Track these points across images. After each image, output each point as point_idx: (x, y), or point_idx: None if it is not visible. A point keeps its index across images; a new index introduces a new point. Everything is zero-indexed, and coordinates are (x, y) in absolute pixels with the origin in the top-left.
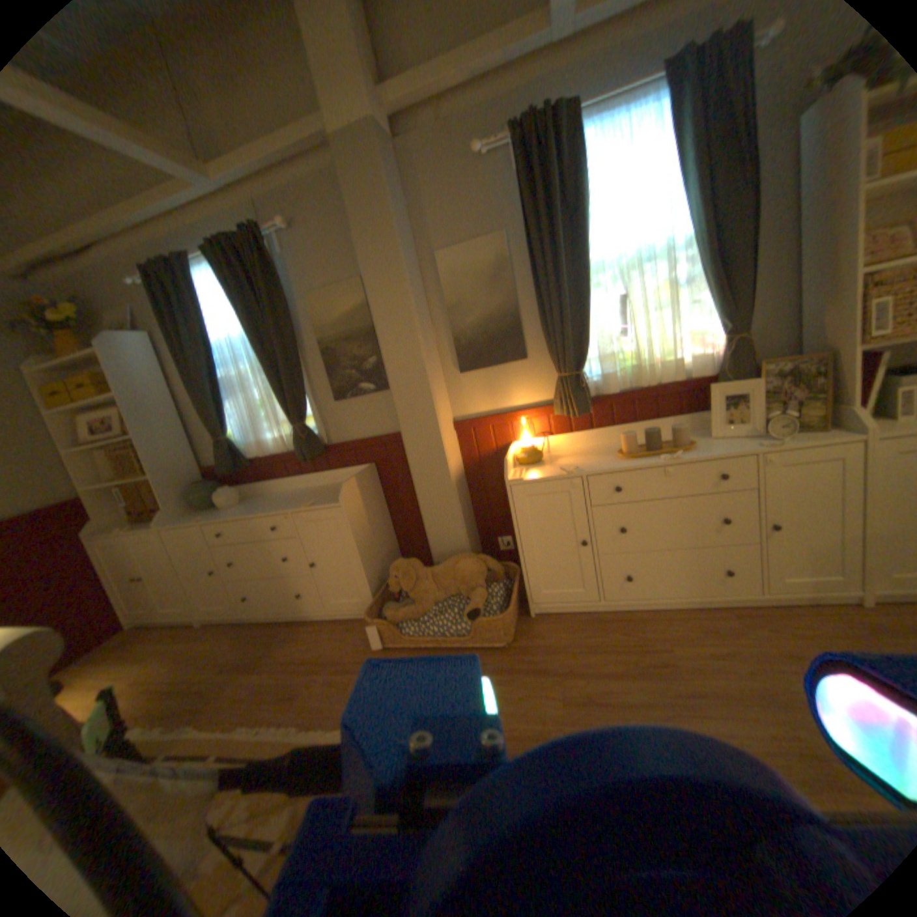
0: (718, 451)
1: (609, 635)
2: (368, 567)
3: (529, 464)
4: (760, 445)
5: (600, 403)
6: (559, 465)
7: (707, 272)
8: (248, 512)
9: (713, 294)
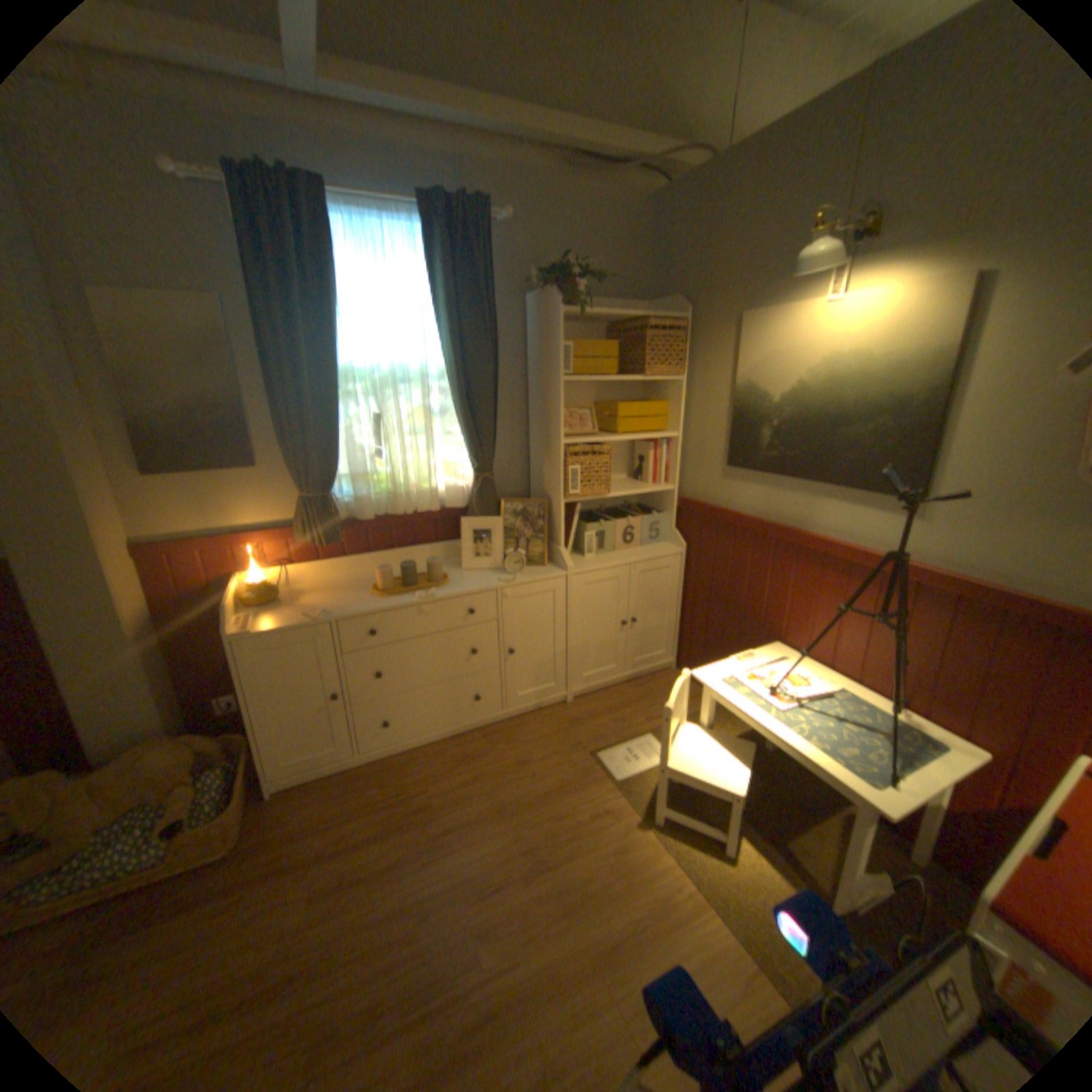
0: (466, 589)
1: (364, 795)
2: None
3: (260, 607)
4: (498, 581)
5: (353, 530)
6: (301, 608)
7: (457, 412)
8: None
9: (463, 434)
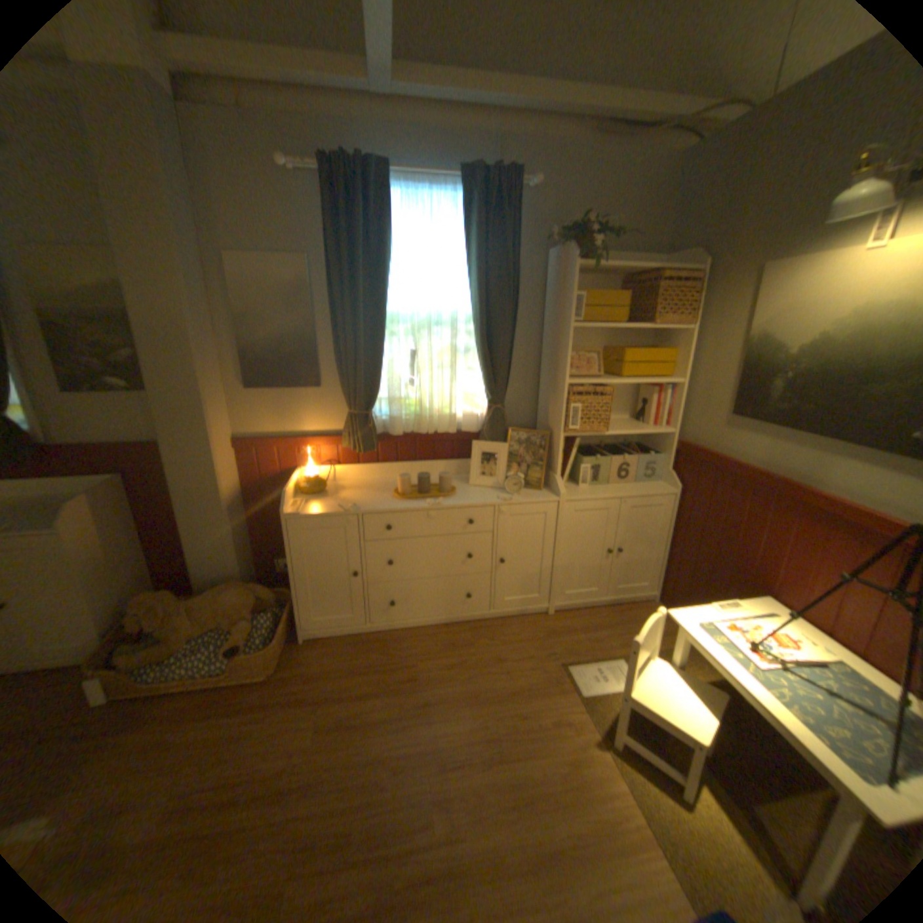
0: (468, 501)
1: (369, 657)
2: (96, 605)
3: (311, 495)
4: (497, 499)
5: (386, 442)
6: (339, 500)
7: (478, 351)
8: None
9: (481, 370)
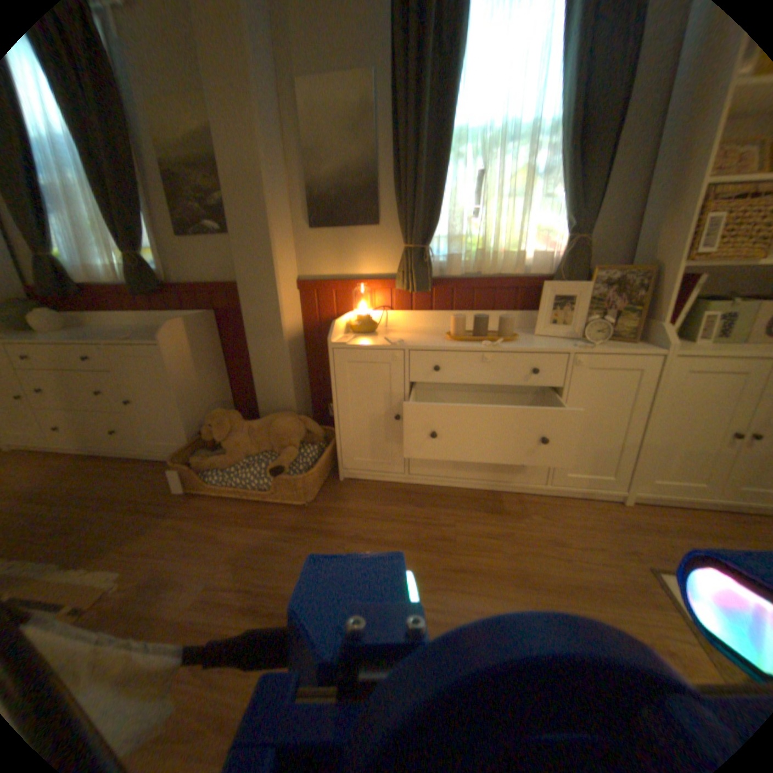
0: (536, 346)
1: (405, 505)
2: (187, 412)
3: (362, 334)
4: (574, 346)
5: (442, 285)
6: (388, 338)
7: (566, 162)
8: (61, 338)
9: (567, 188)
